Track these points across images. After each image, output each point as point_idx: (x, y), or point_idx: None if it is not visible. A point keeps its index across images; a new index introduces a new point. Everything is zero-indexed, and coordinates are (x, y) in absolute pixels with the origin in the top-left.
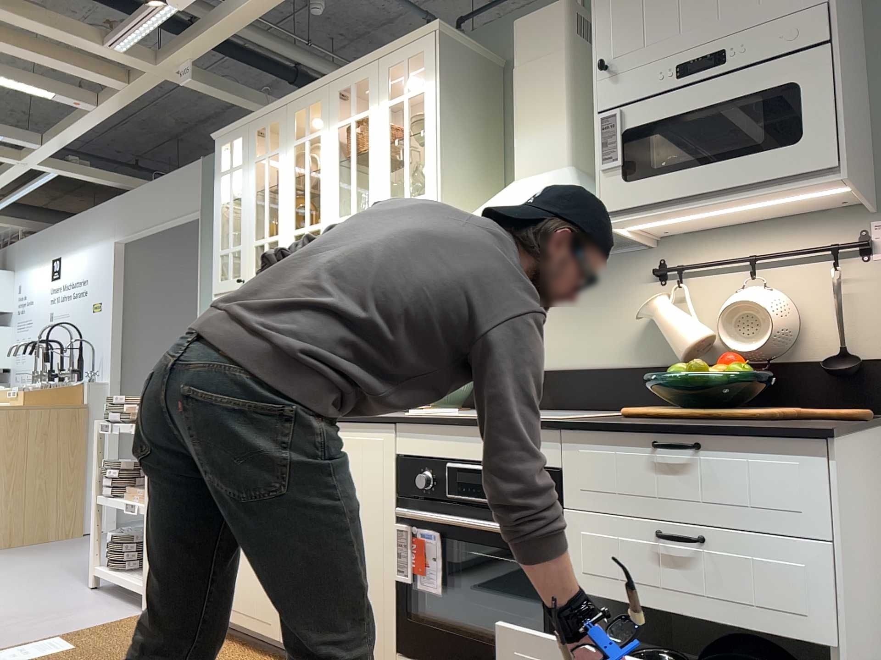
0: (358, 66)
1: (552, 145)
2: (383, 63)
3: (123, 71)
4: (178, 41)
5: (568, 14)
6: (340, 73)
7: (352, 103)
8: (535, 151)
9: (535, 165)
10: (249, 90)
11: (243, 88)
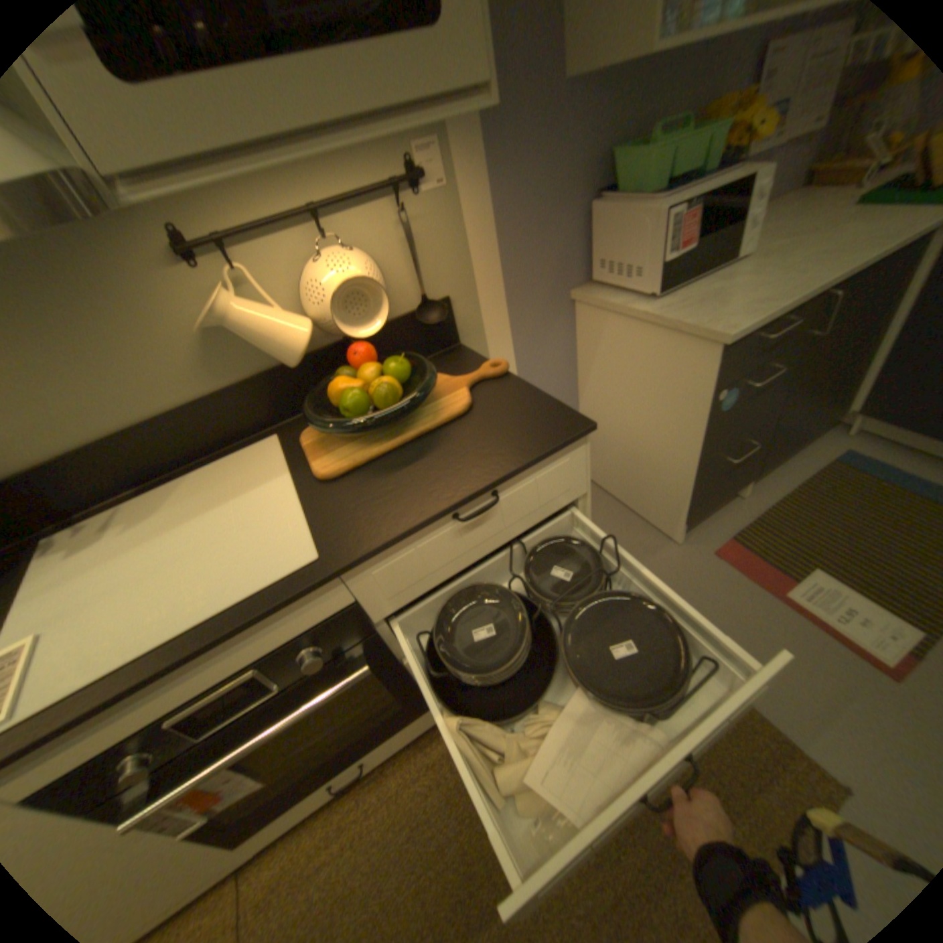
0: None
1: None
2: None
3: None
4: None
5: None
6: None
7: None
8: None
9: None
10: None
11: None
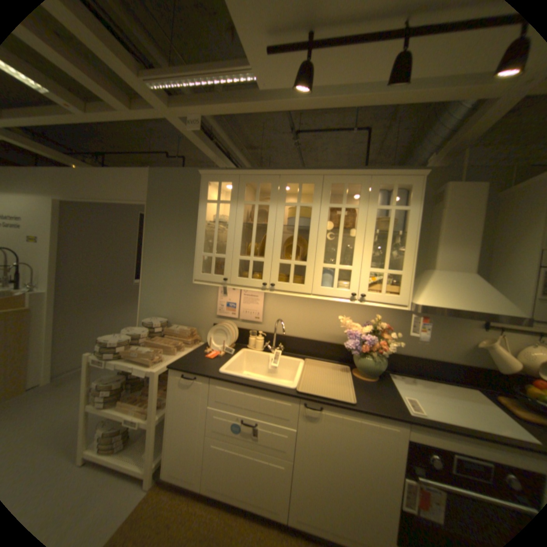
0: (354, 173)
1: (468, 260)
2: (376, 179)
3: (125, 95)
4: (196, 95)
5: (489, 191)
6: (337, 172)
7: (343, 194)
8: (456, 259)
9: (455, 266)
10: (209, 139)
11: (206, 137)
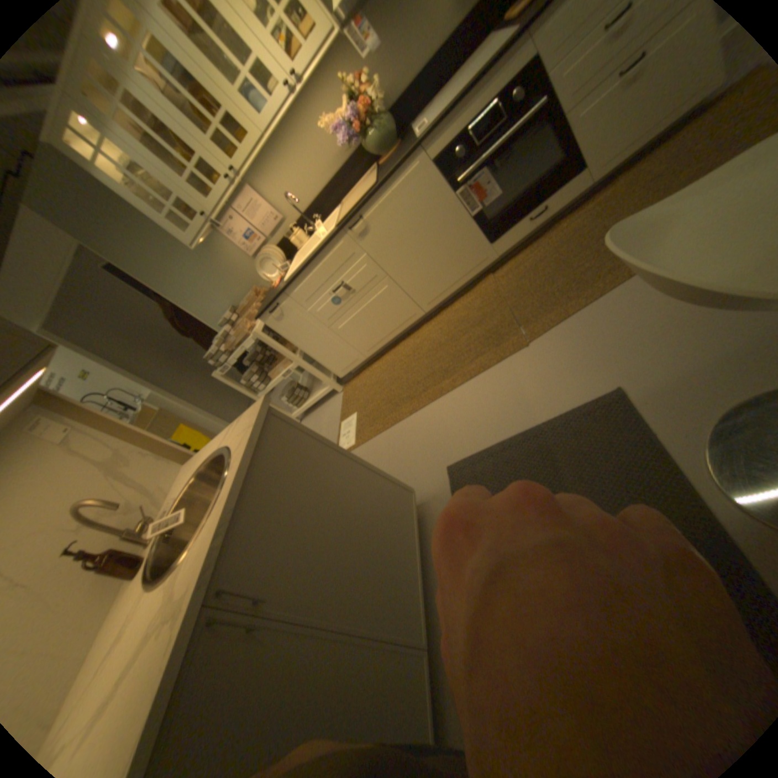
0: None
1: None
2: None
3: None
4: None
5: None
6: None
7: None
8: None
9: None
10: None
11: None
